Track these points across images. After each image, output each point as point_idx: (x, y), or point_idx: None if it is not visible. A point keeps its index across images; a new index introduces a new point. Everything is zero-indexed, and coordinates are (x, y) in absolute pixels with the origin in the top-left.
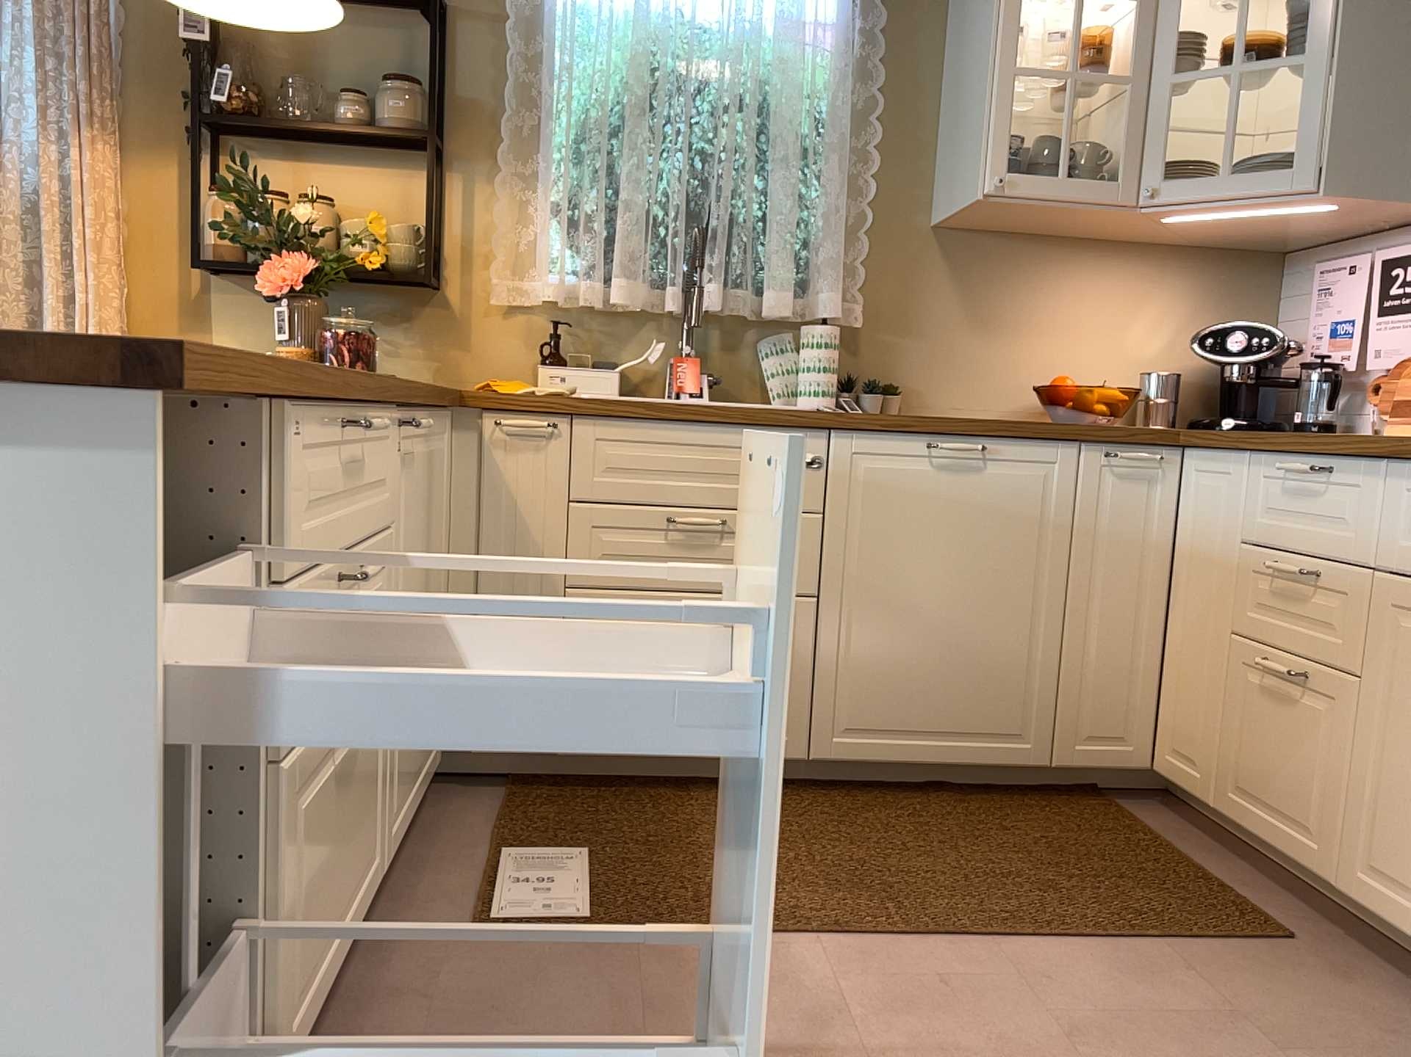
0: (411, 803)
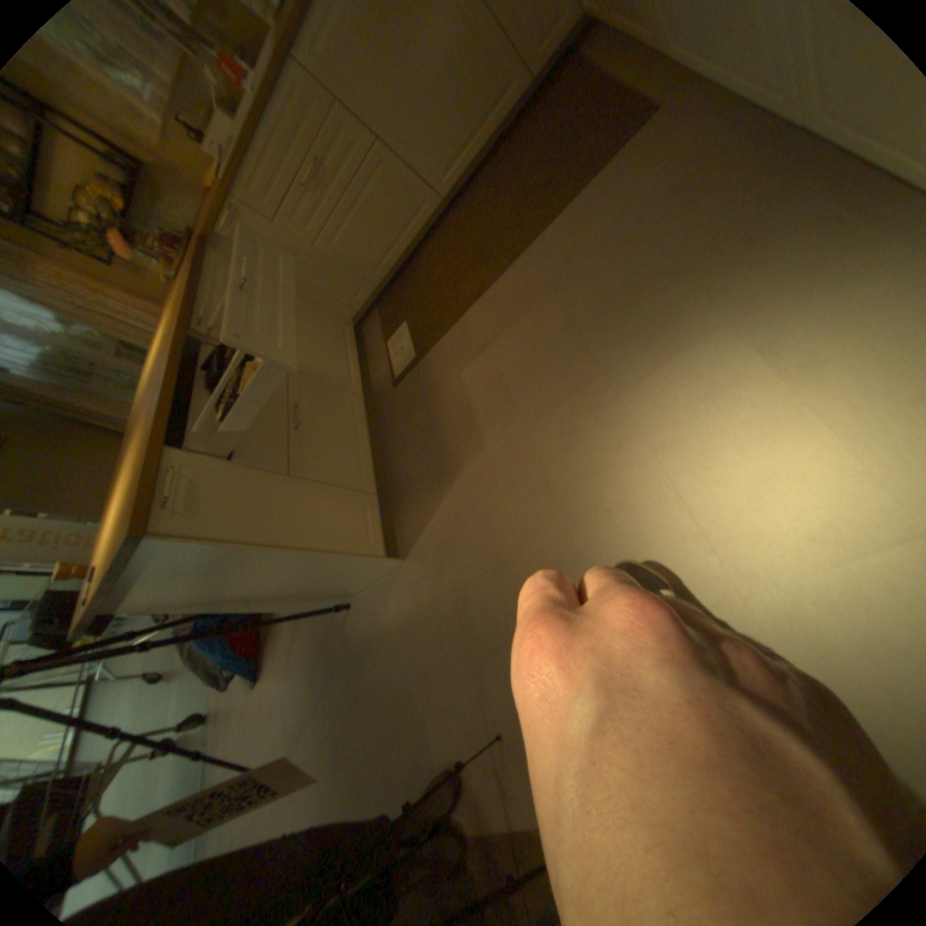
0: (355, 359)
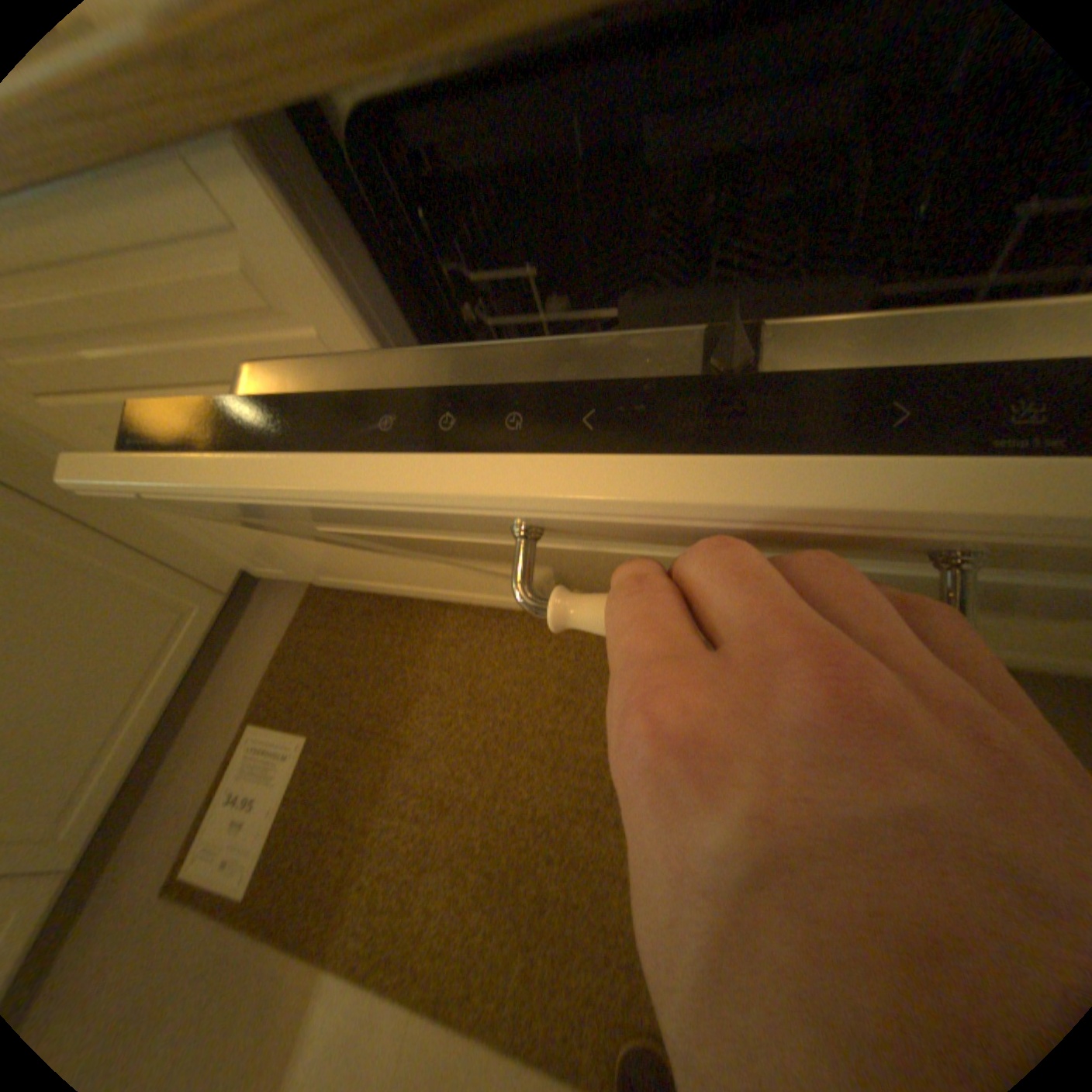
0: (139, 728)
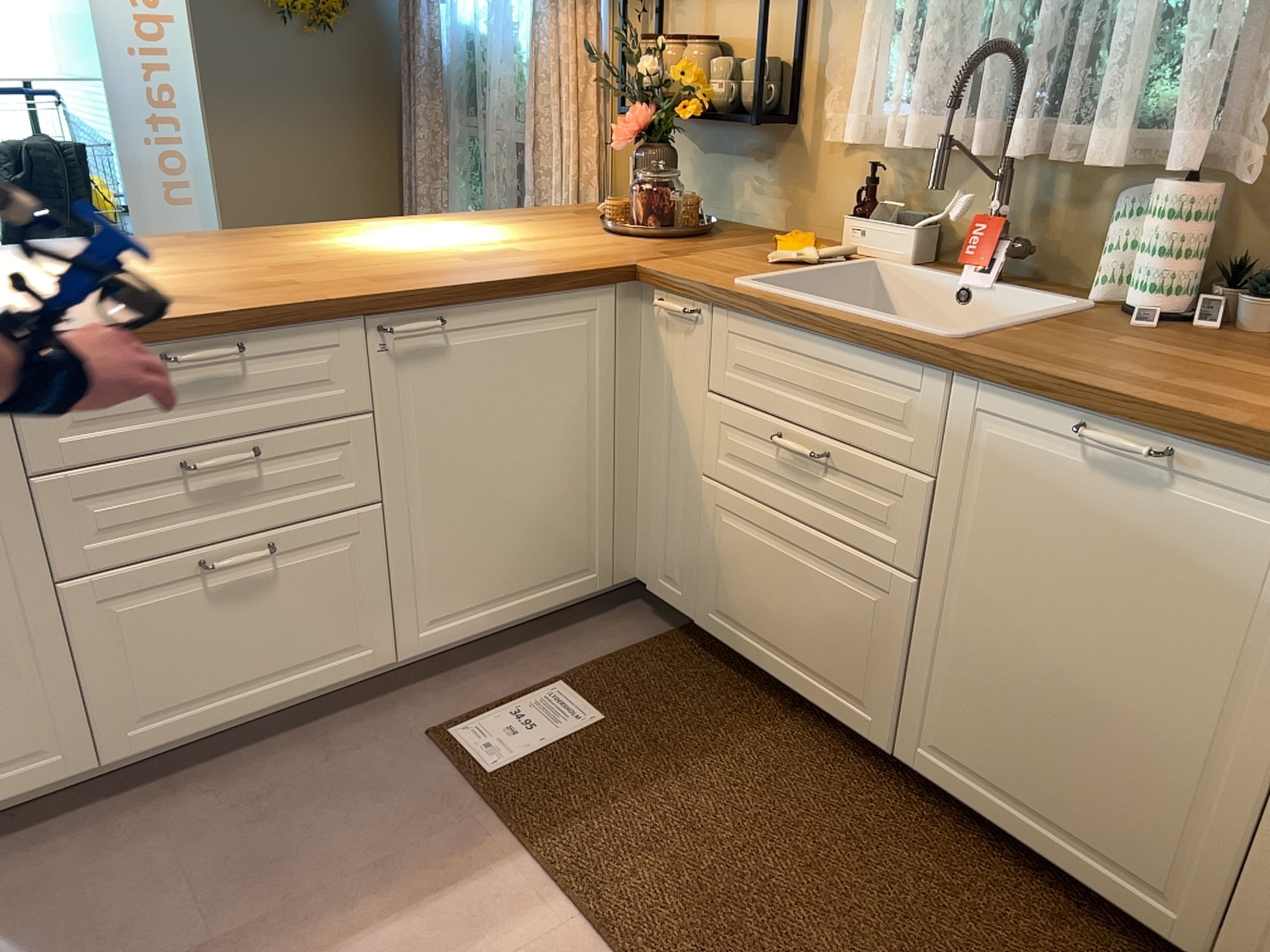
0: (502, 614)
